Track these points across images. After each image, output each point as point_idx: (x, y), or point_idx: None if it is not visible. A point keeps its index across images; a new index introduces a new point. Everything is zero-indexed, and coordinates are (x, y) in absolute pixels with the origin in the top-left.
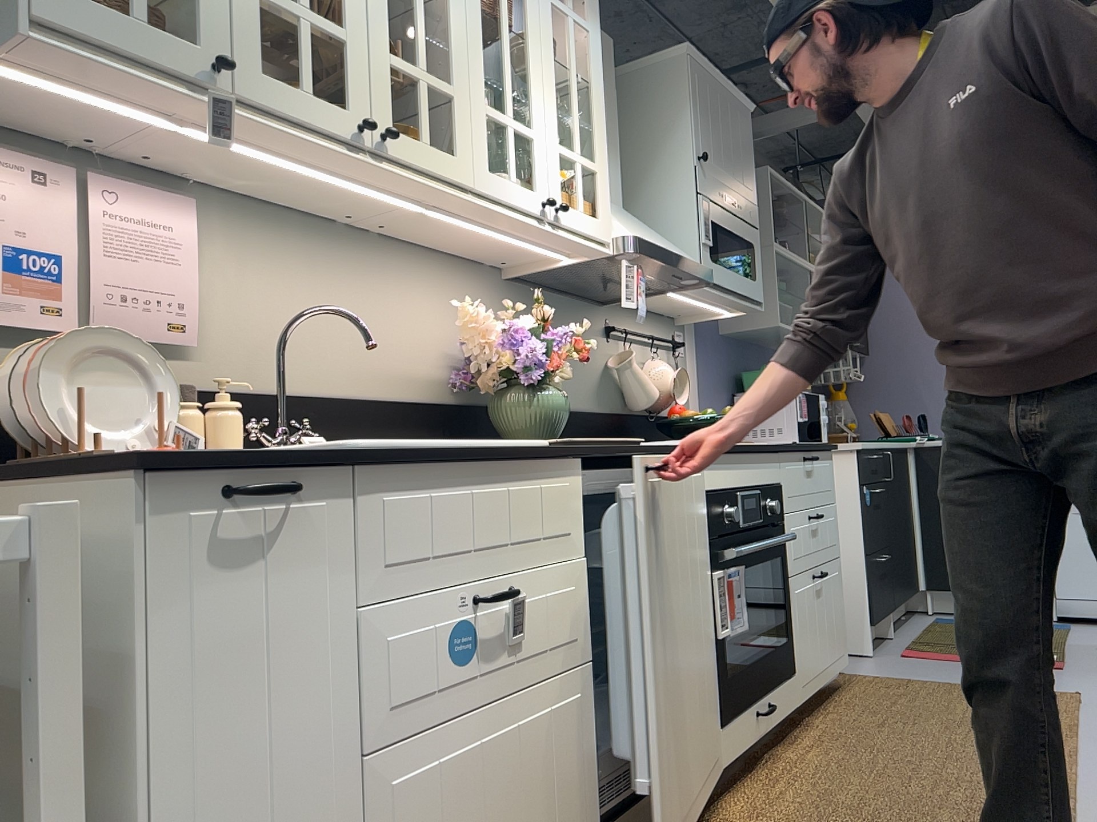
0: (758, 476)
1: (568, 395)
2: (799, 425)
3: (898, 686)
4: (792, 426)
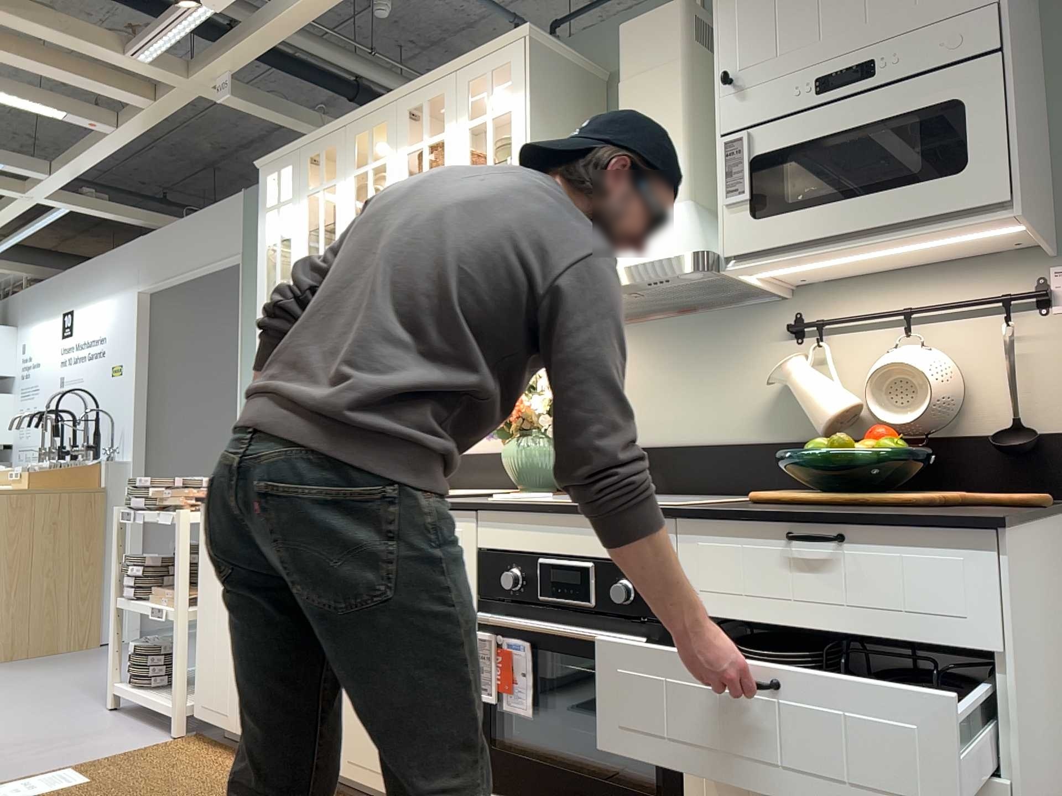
0: (597, 546)
1: (700, 427)
2: None
3: None
4: None
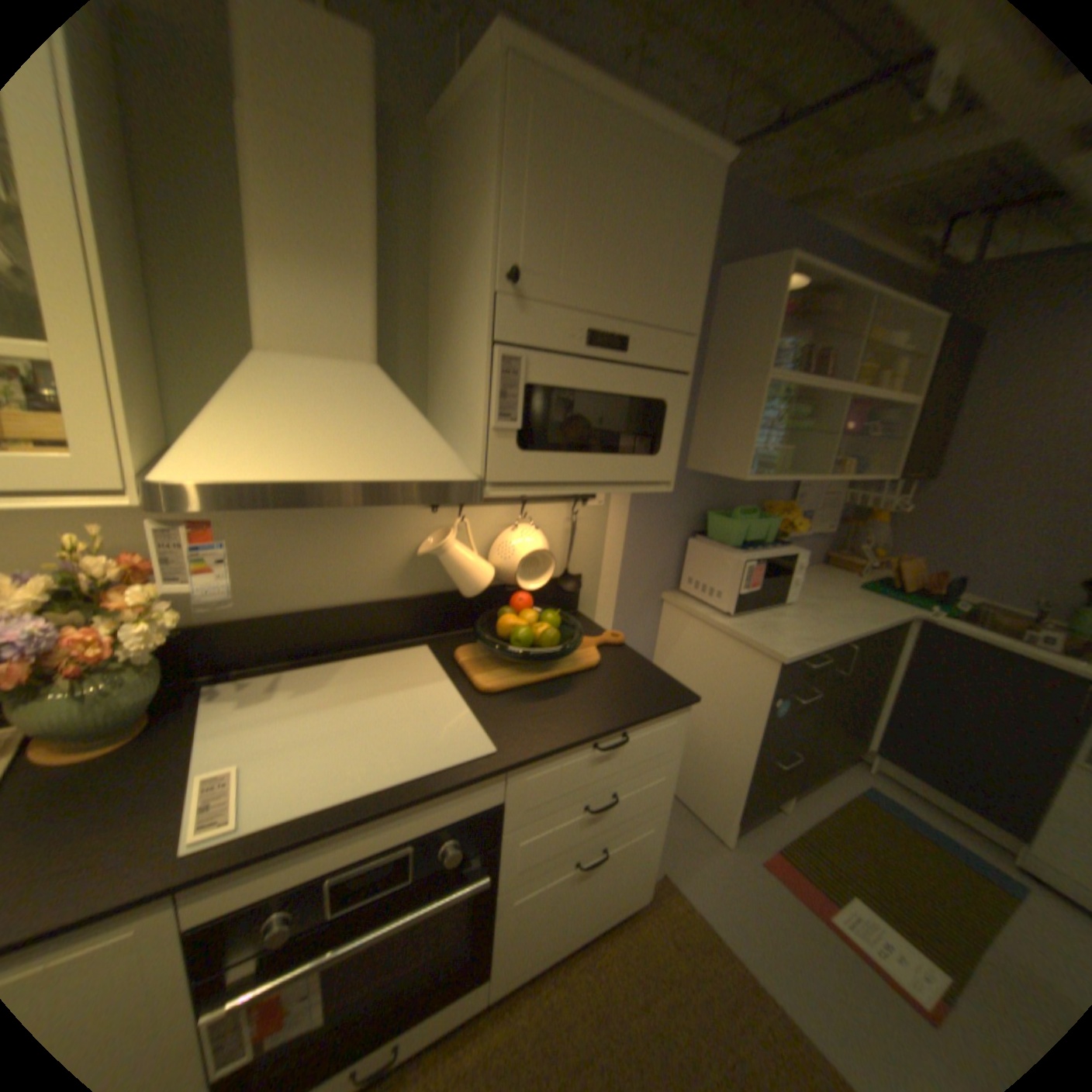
0: (415, 826)
1: (330, 588)
2: (741, 594)
3: (689, 959)
4: (734, 592)
